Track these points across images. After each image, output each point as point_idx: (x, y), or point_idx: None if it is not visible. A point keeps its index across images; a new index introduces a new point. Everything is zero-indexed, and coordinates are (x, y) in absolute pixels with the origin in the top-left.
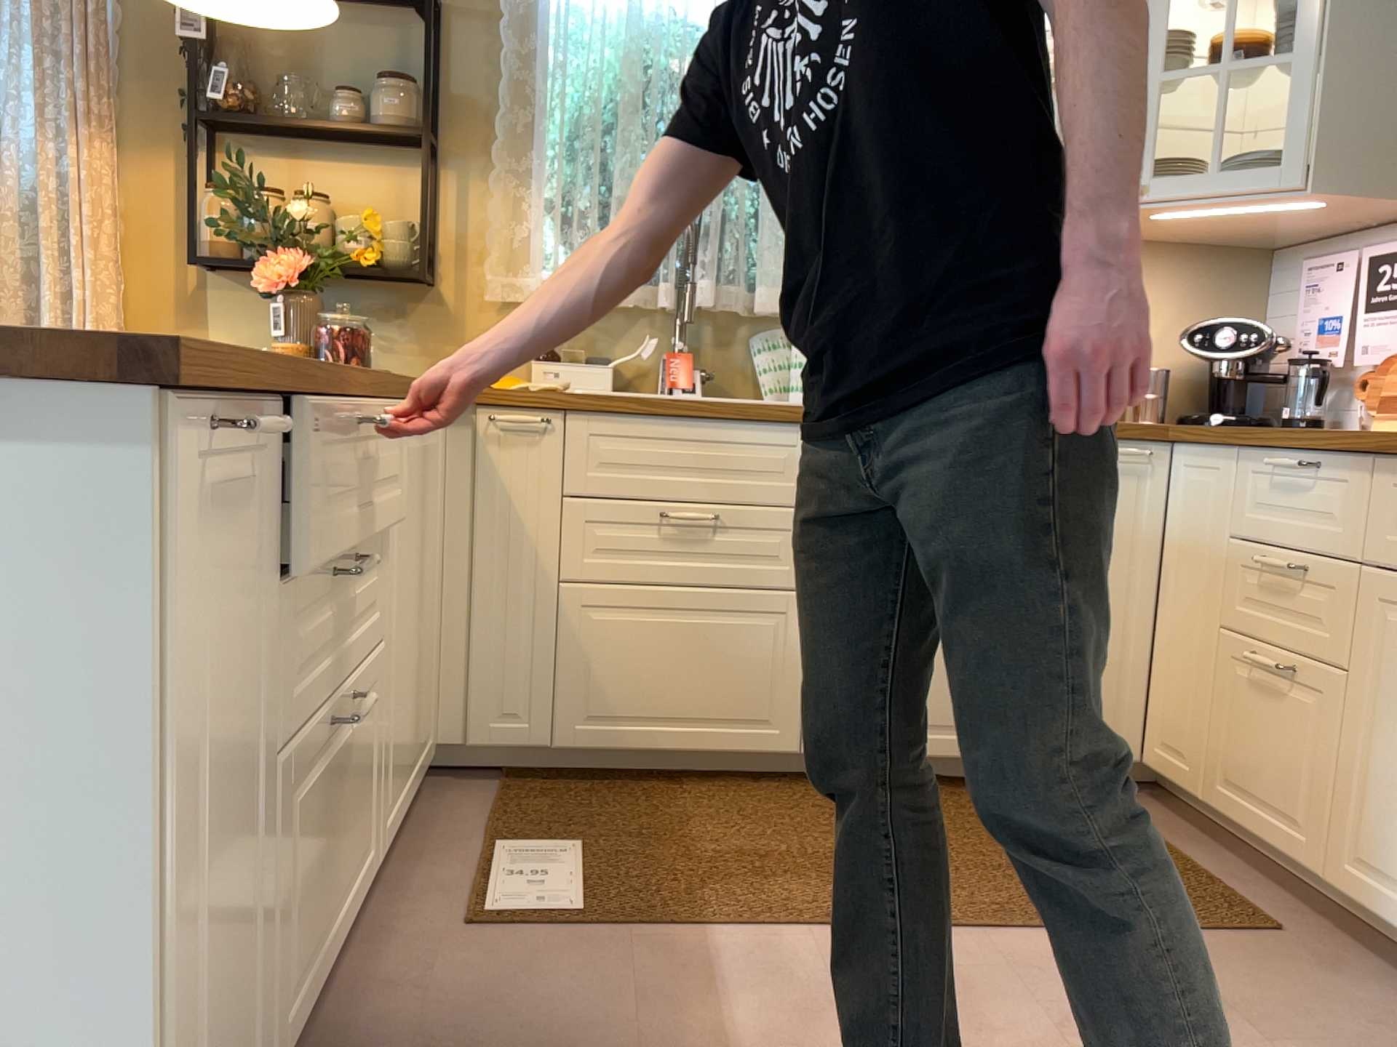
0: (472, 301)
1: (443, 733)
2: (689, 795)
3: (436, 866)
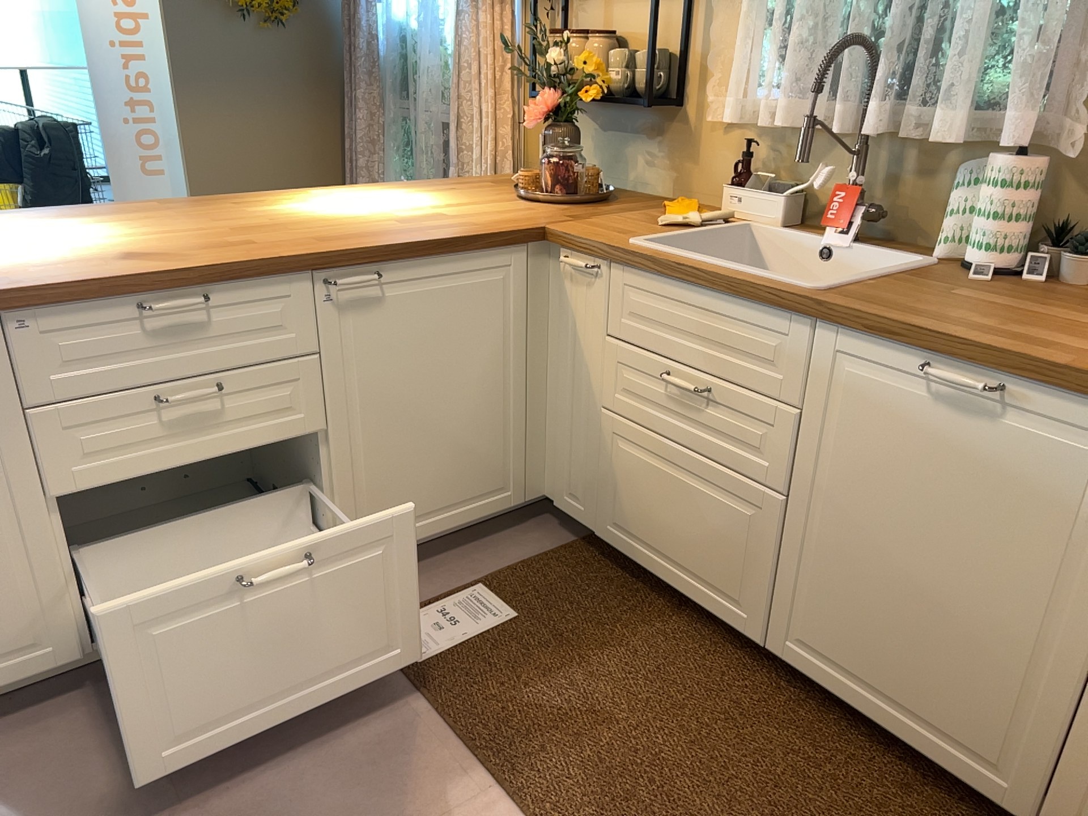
0: (703, 123)
1: (546, 488)
2: (664, 625)
3: (431, 579)
